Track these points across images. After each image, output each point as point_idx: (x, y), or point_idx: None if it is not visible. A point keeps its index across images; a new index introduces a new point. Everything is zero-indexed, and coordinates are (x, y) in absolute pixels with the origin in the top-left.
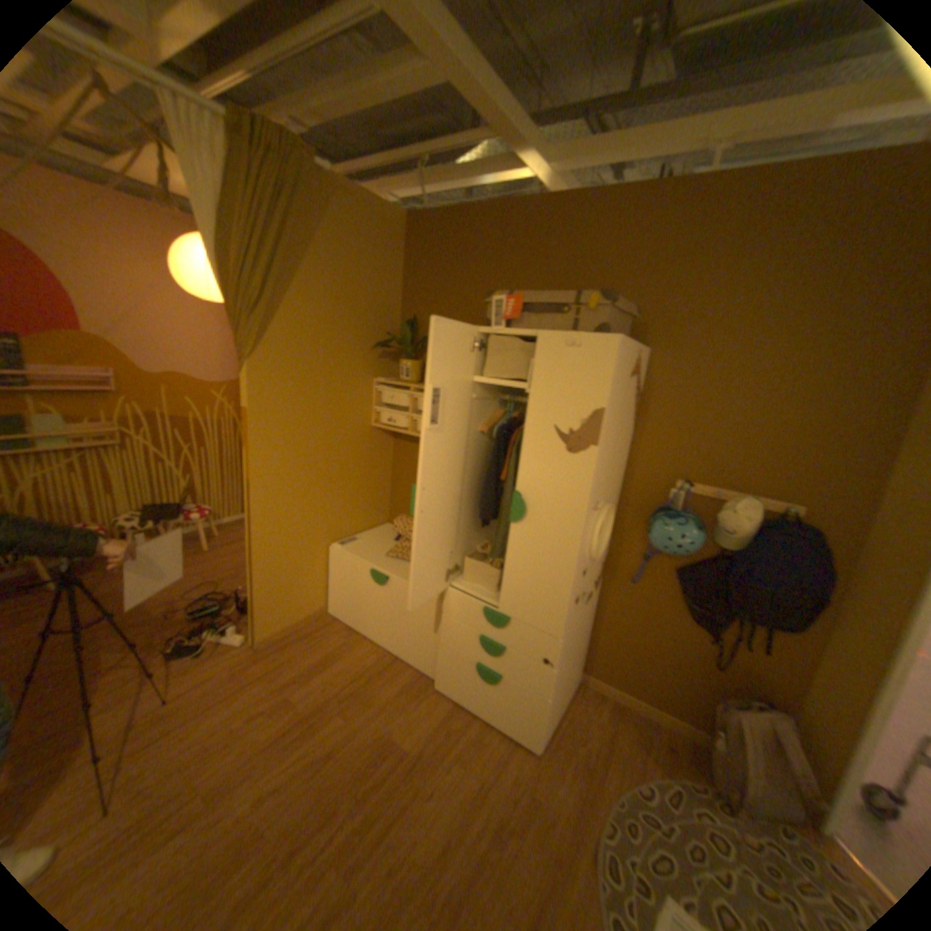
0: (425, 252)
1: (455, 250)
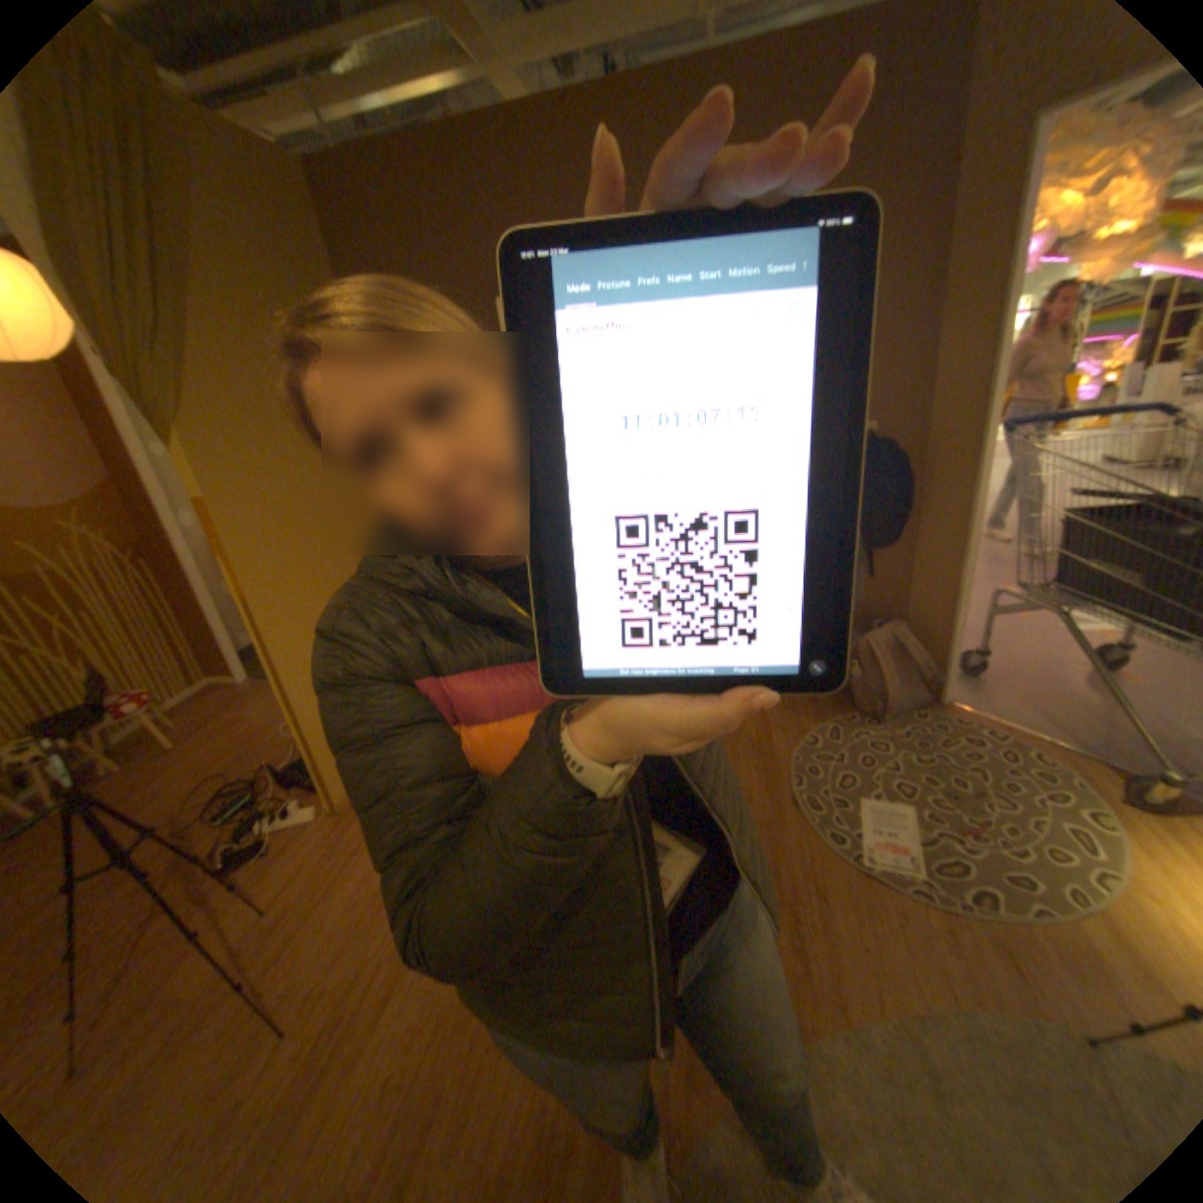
0: (354, 216)
1: (400, 205)
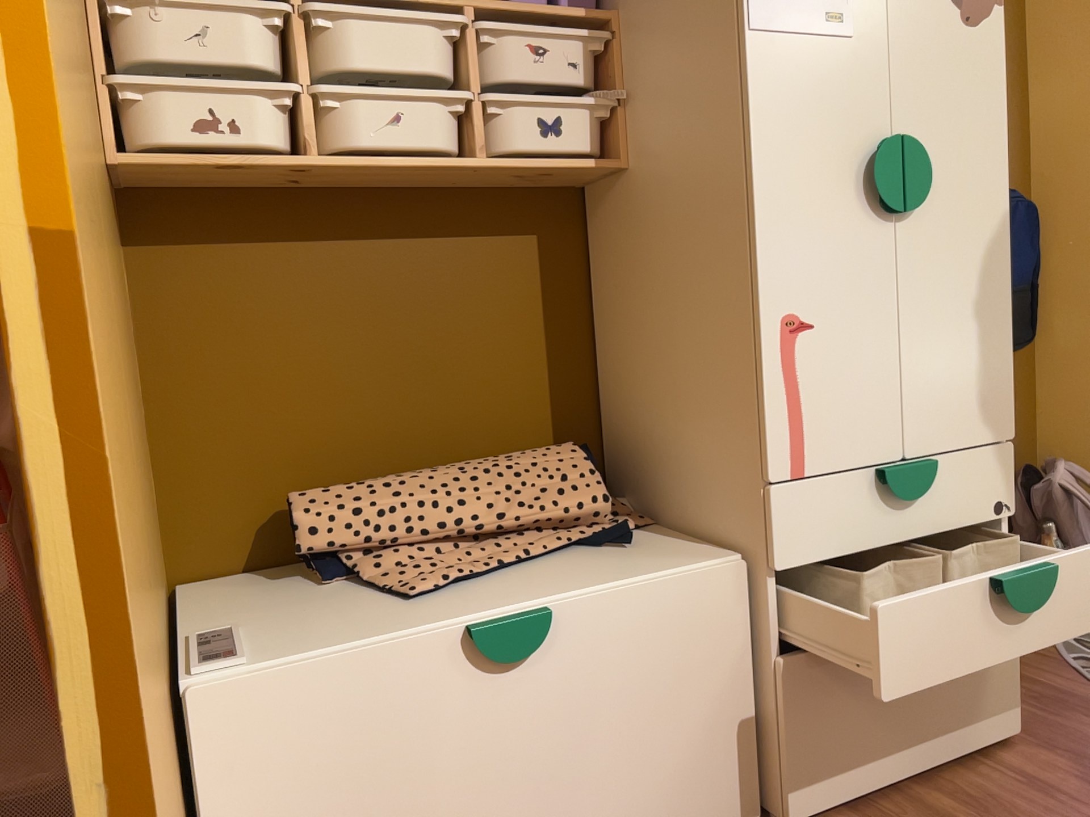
0: None
1: None
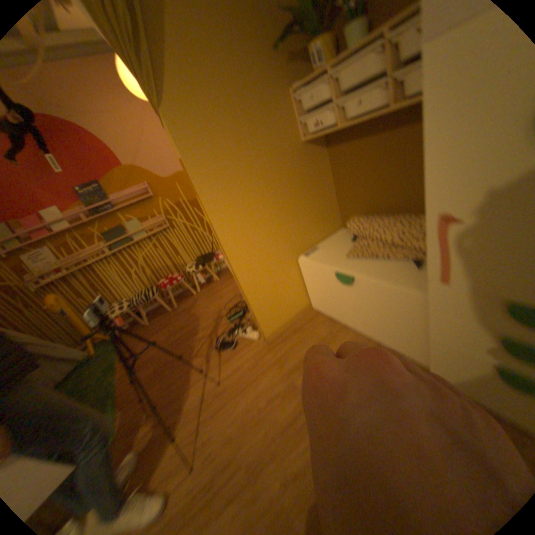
0: None
1: None
